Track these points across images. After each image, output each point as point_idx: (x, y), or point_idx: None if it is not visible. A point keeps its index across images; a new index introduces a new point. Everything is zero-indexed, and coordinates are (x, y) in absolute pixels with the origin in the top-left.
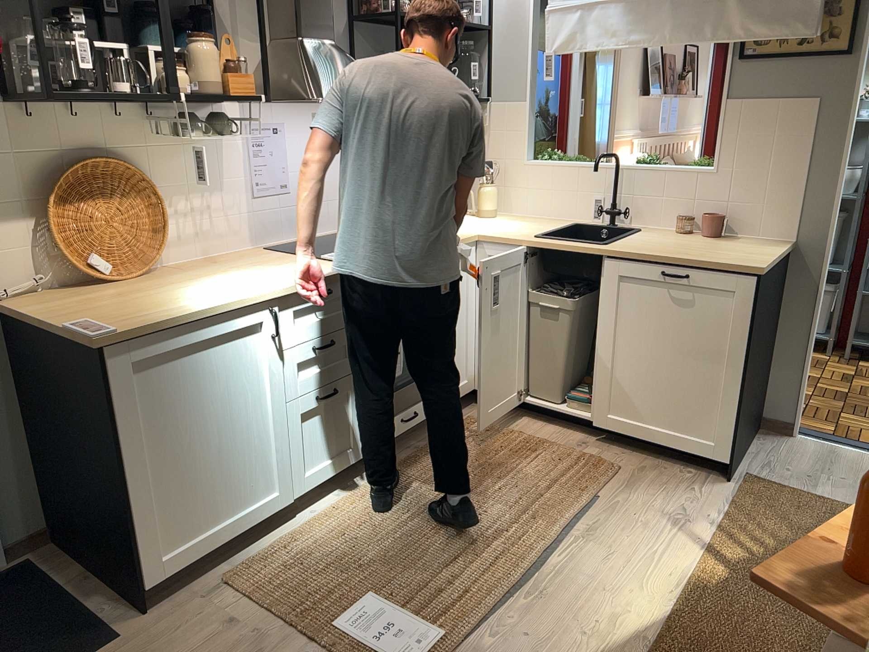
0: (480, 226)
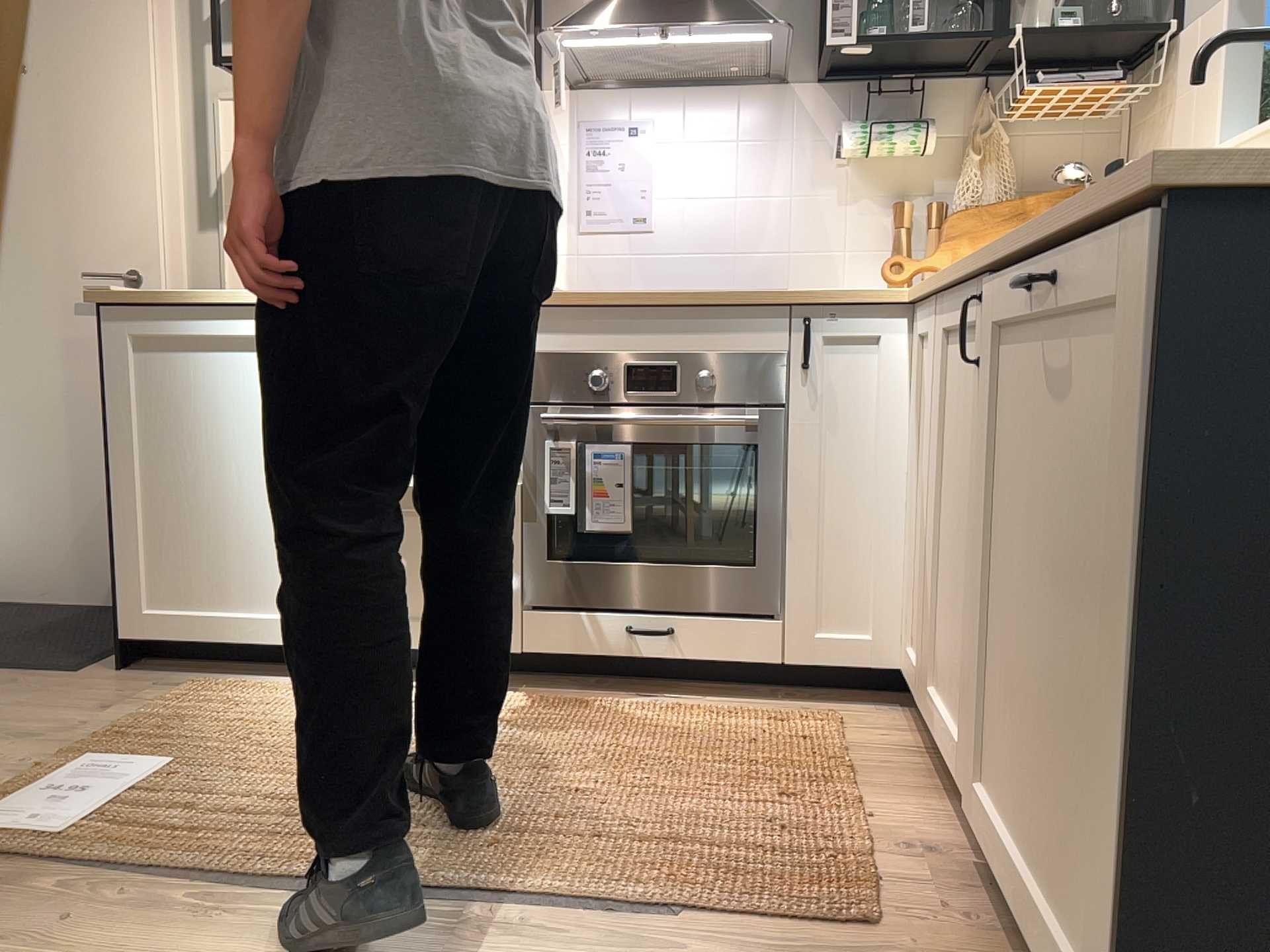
0: None
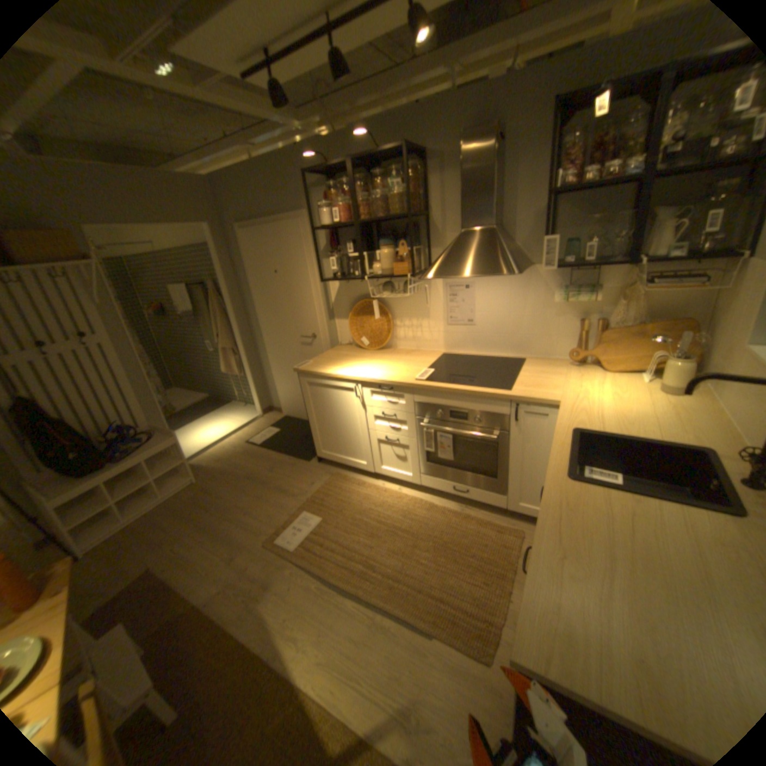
0: (605, 396)
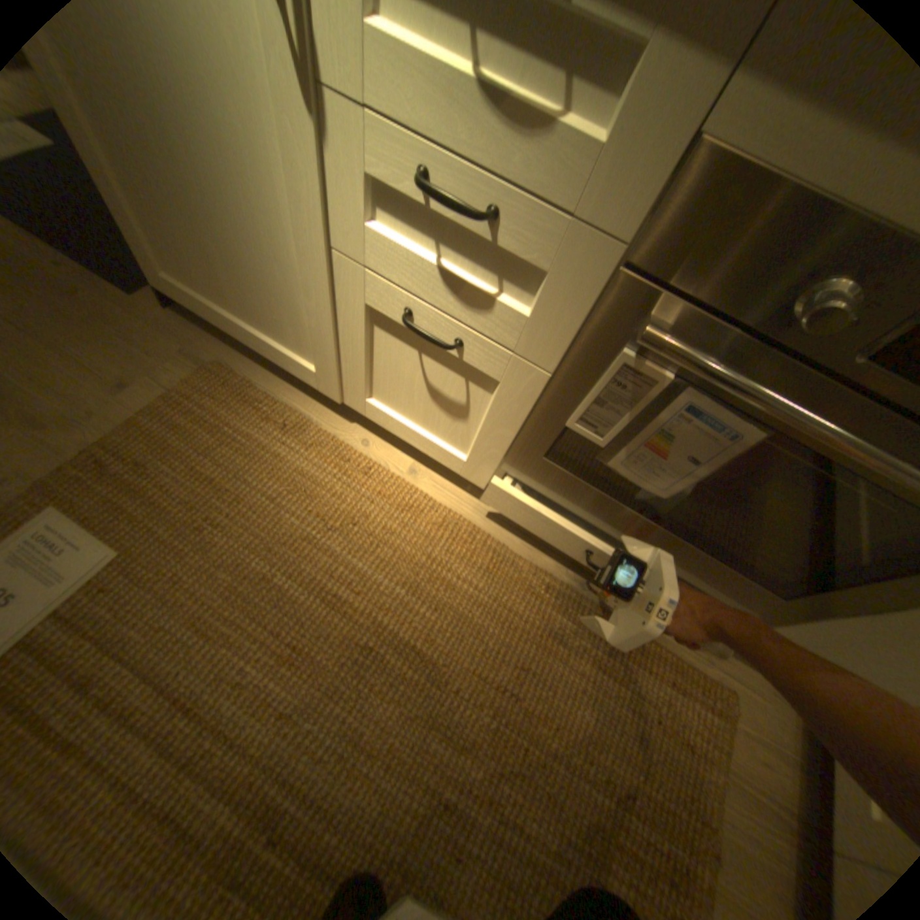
0: None
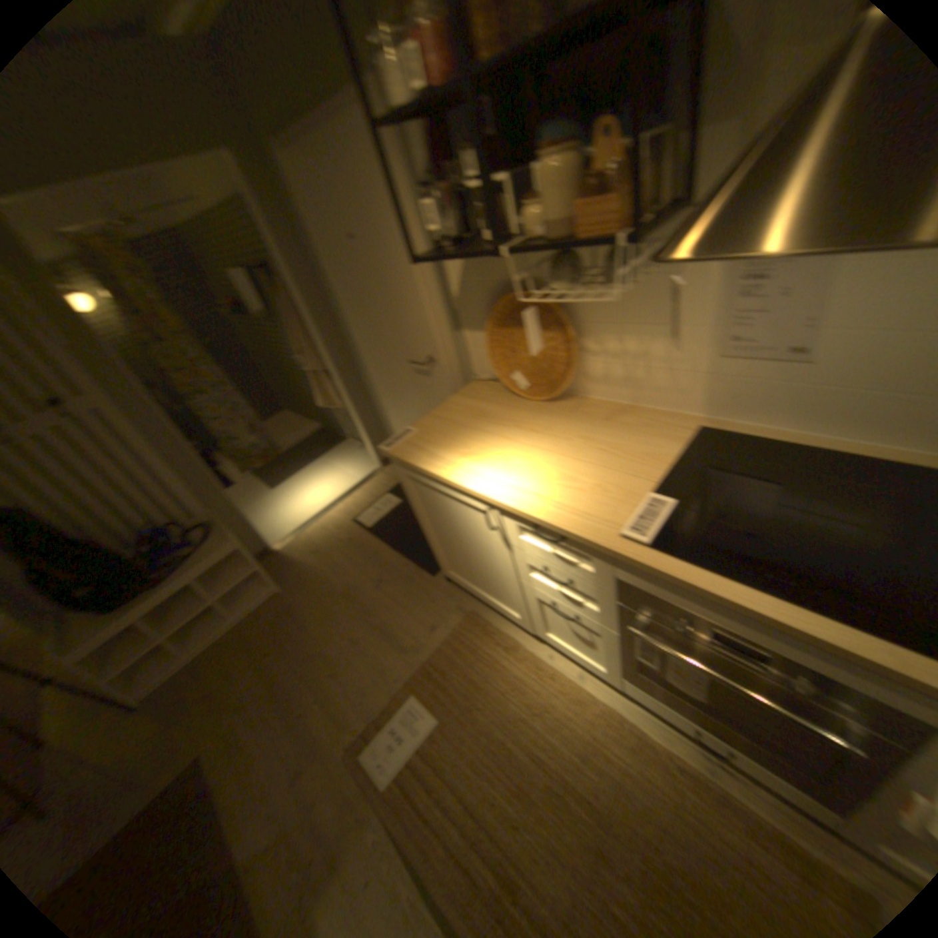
0: None
